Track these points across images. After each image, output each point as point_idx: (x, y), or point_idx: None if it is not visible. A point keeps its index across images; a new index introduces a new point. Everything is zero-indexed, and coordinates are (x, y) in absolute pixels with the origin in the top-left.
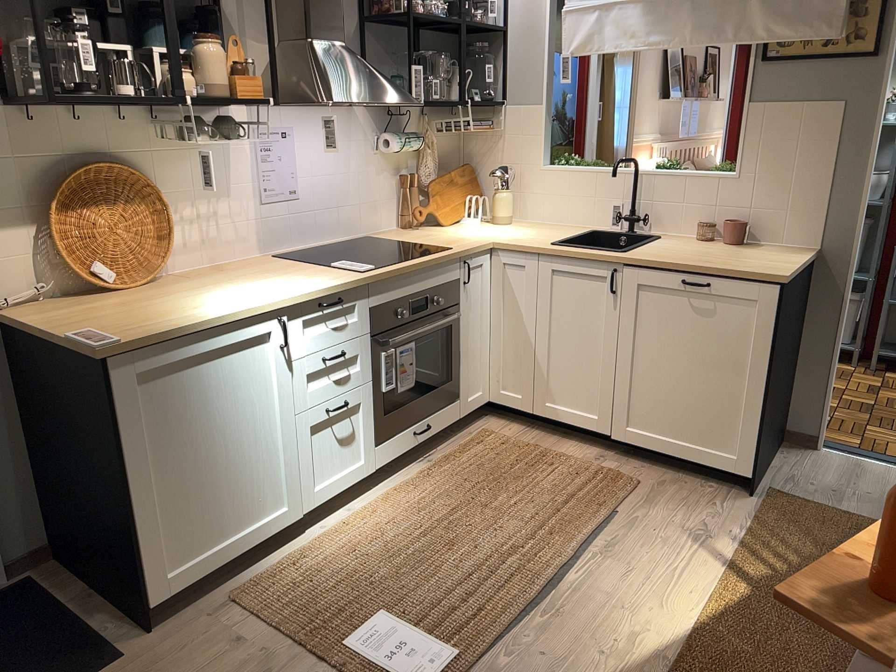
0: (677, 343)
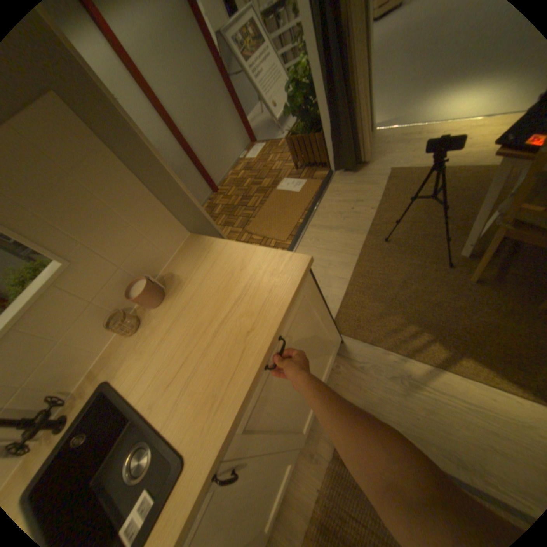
0: (289, 385)
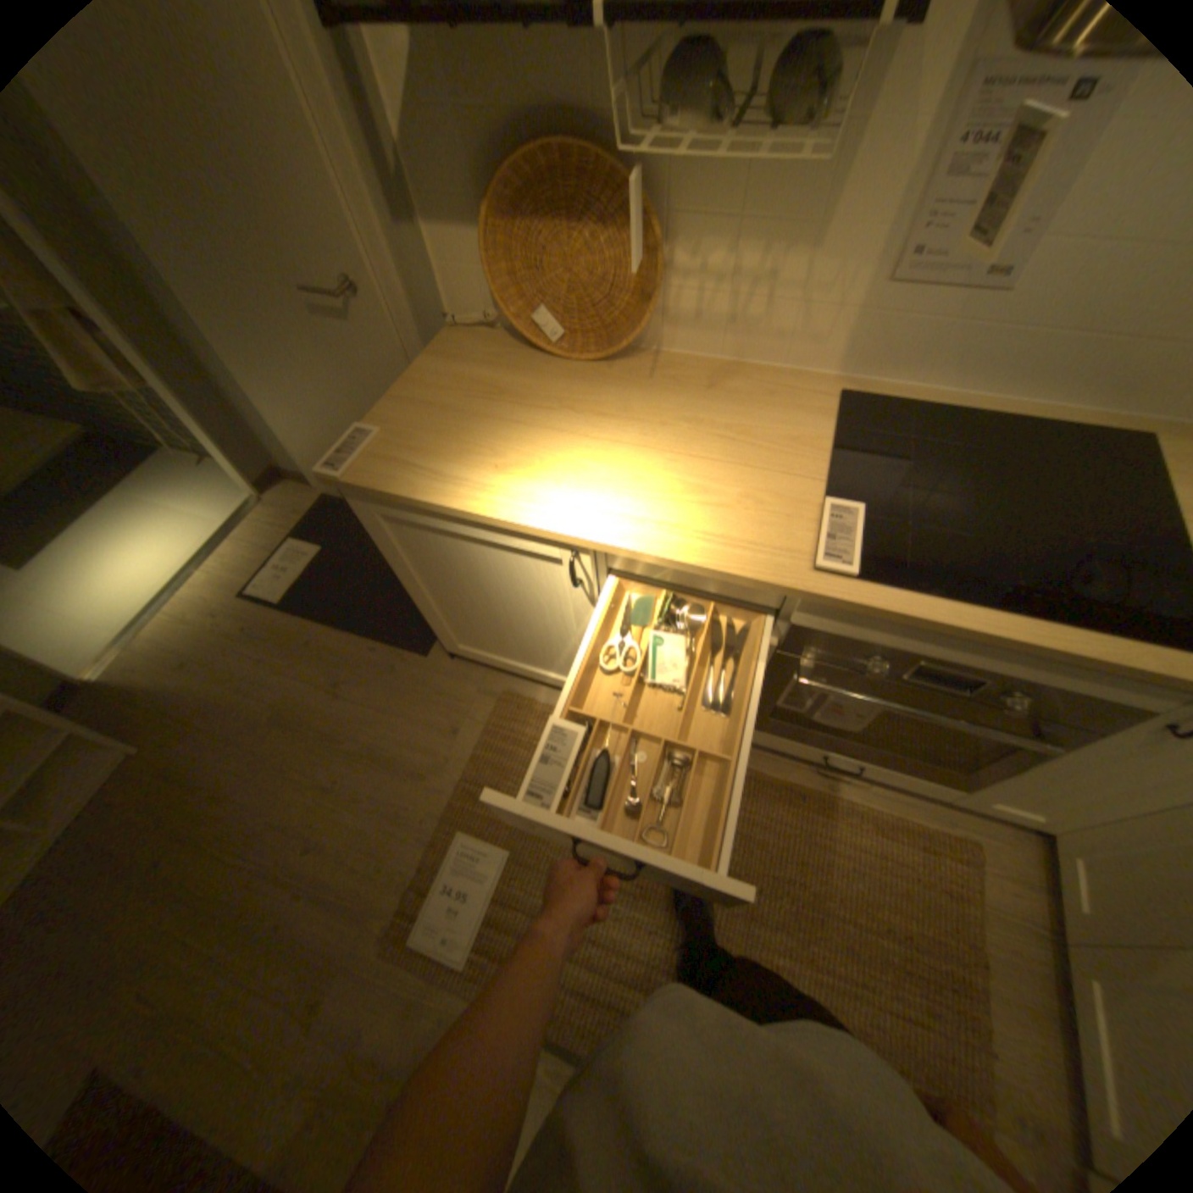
0: None
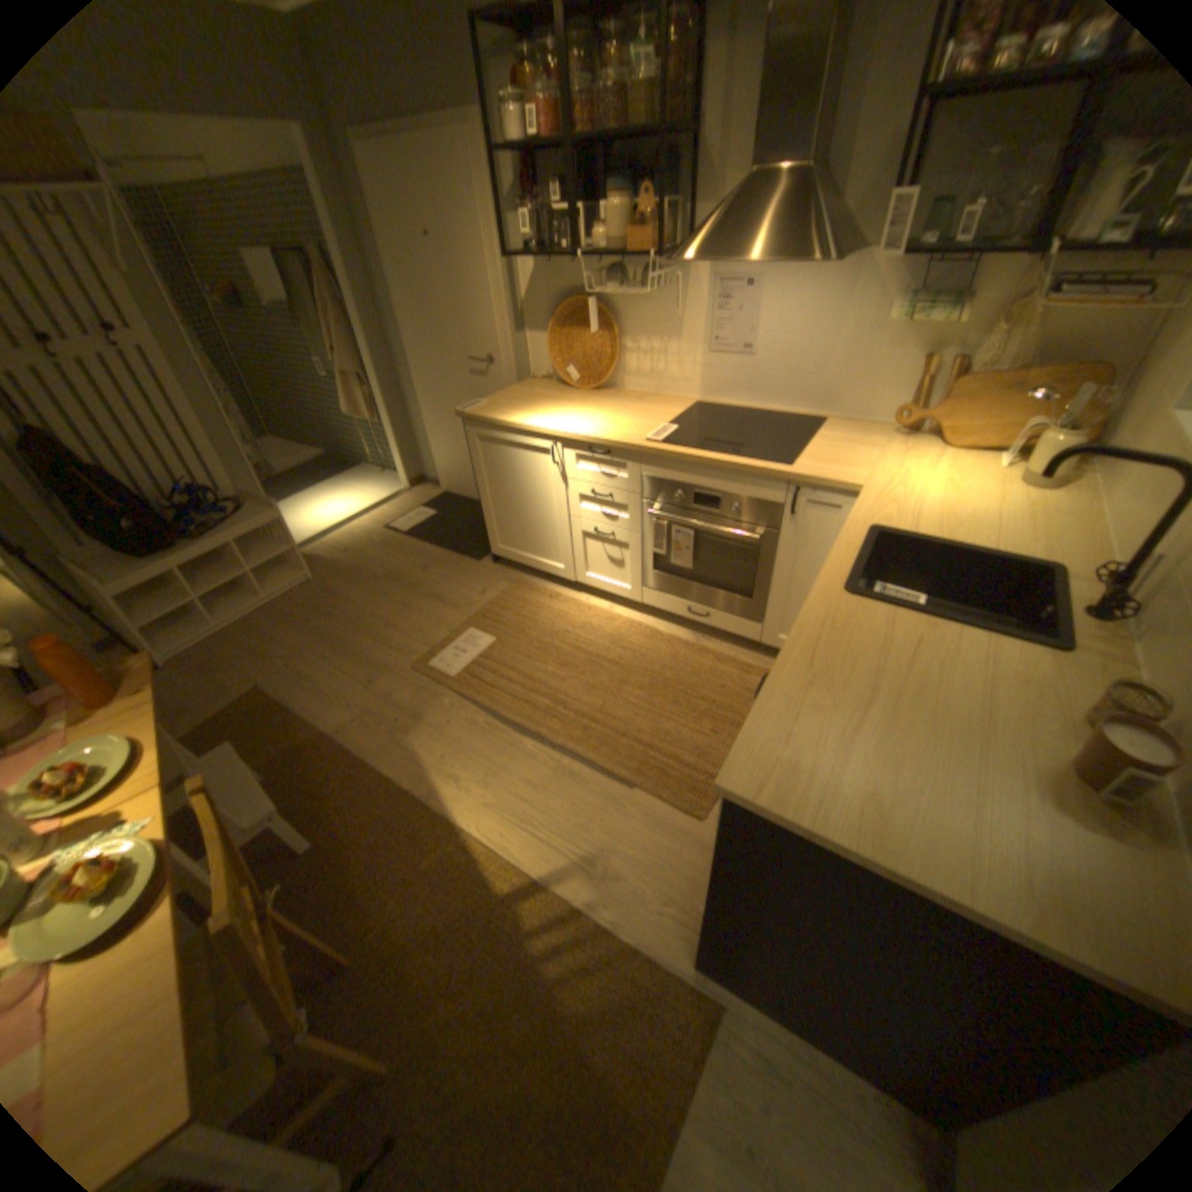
0: None
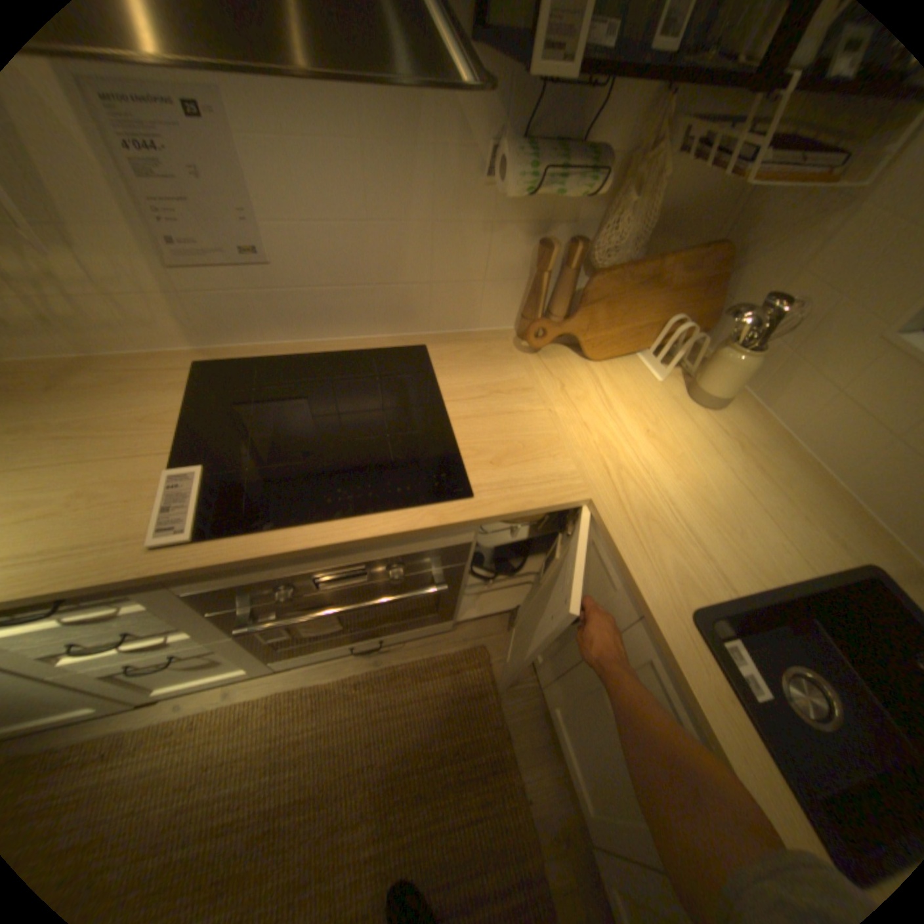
0: None
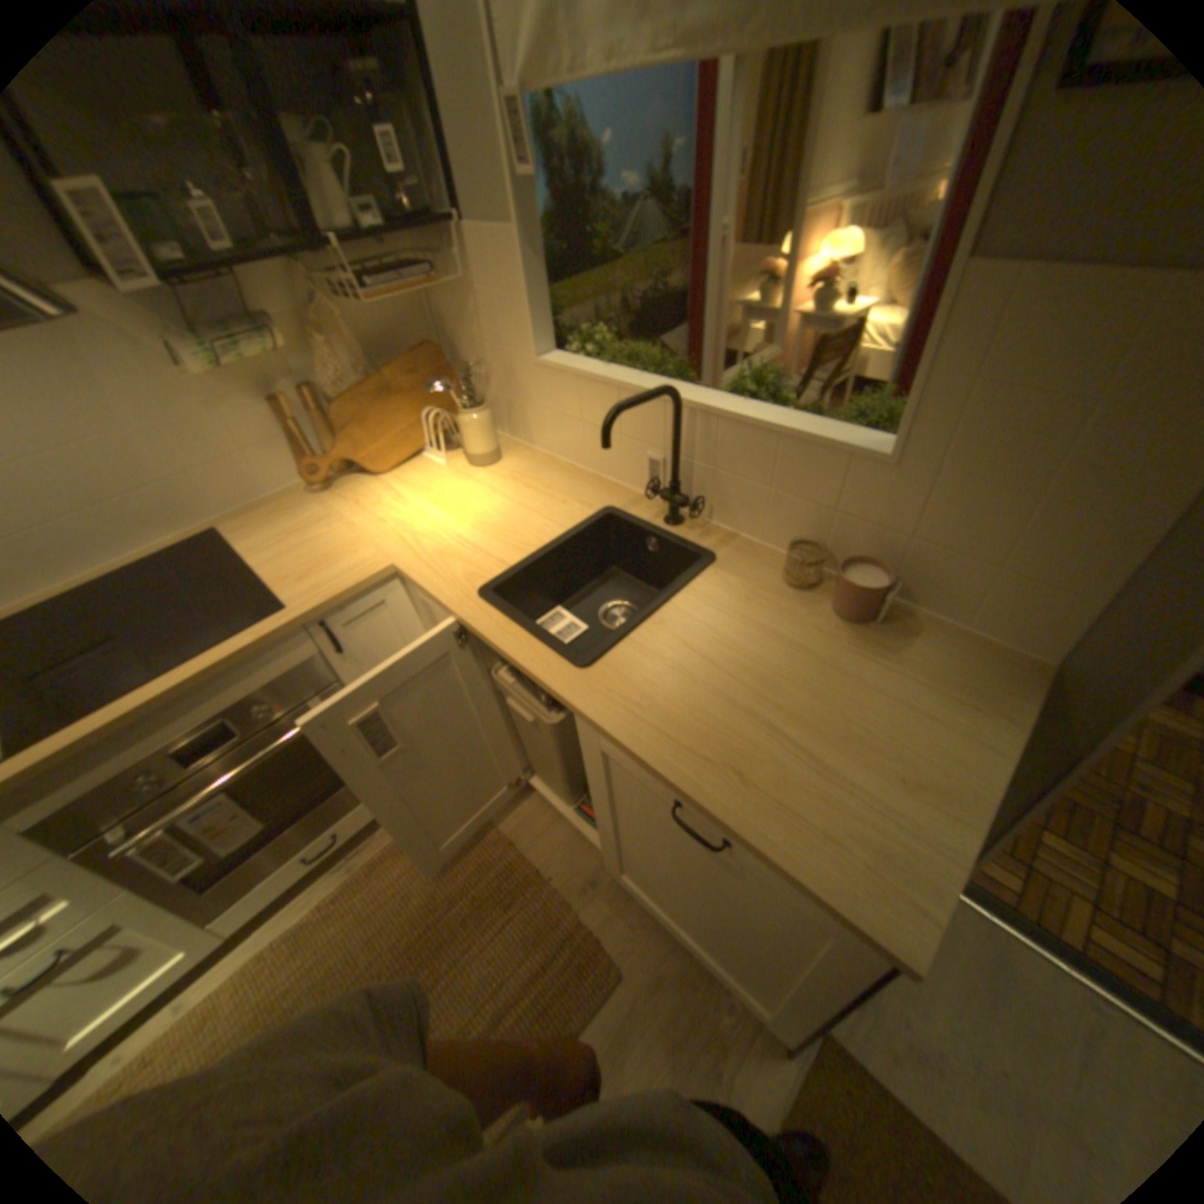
0: (674, 857)
